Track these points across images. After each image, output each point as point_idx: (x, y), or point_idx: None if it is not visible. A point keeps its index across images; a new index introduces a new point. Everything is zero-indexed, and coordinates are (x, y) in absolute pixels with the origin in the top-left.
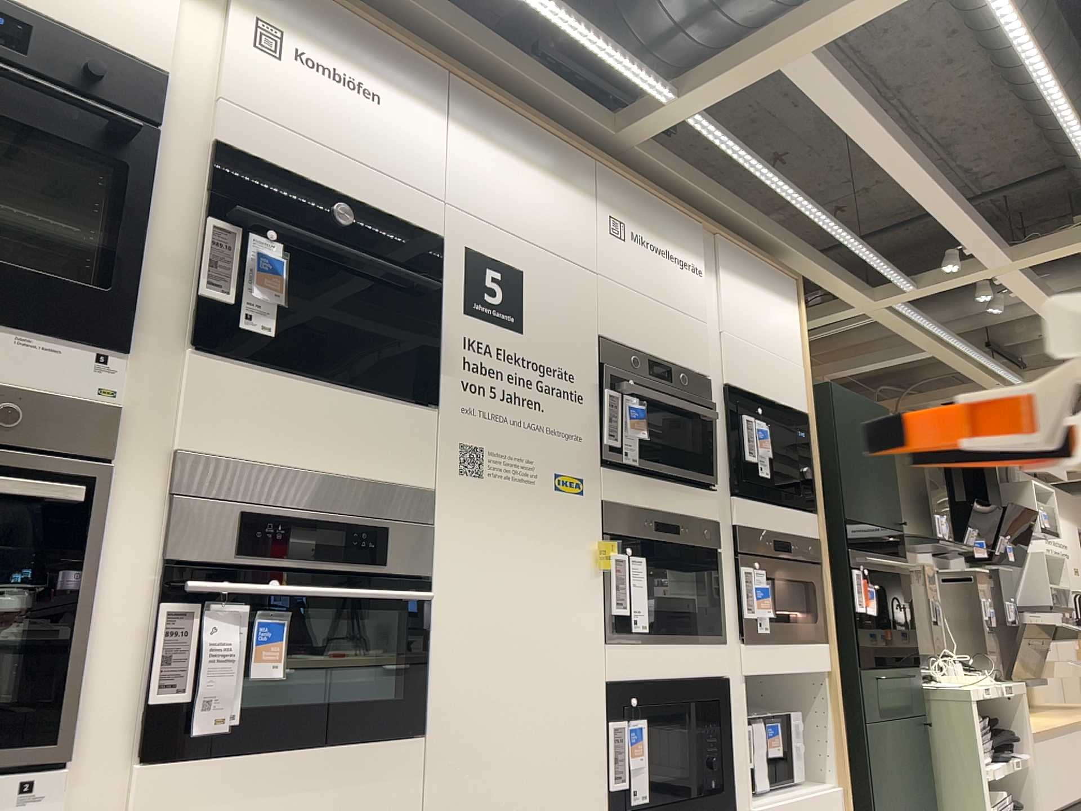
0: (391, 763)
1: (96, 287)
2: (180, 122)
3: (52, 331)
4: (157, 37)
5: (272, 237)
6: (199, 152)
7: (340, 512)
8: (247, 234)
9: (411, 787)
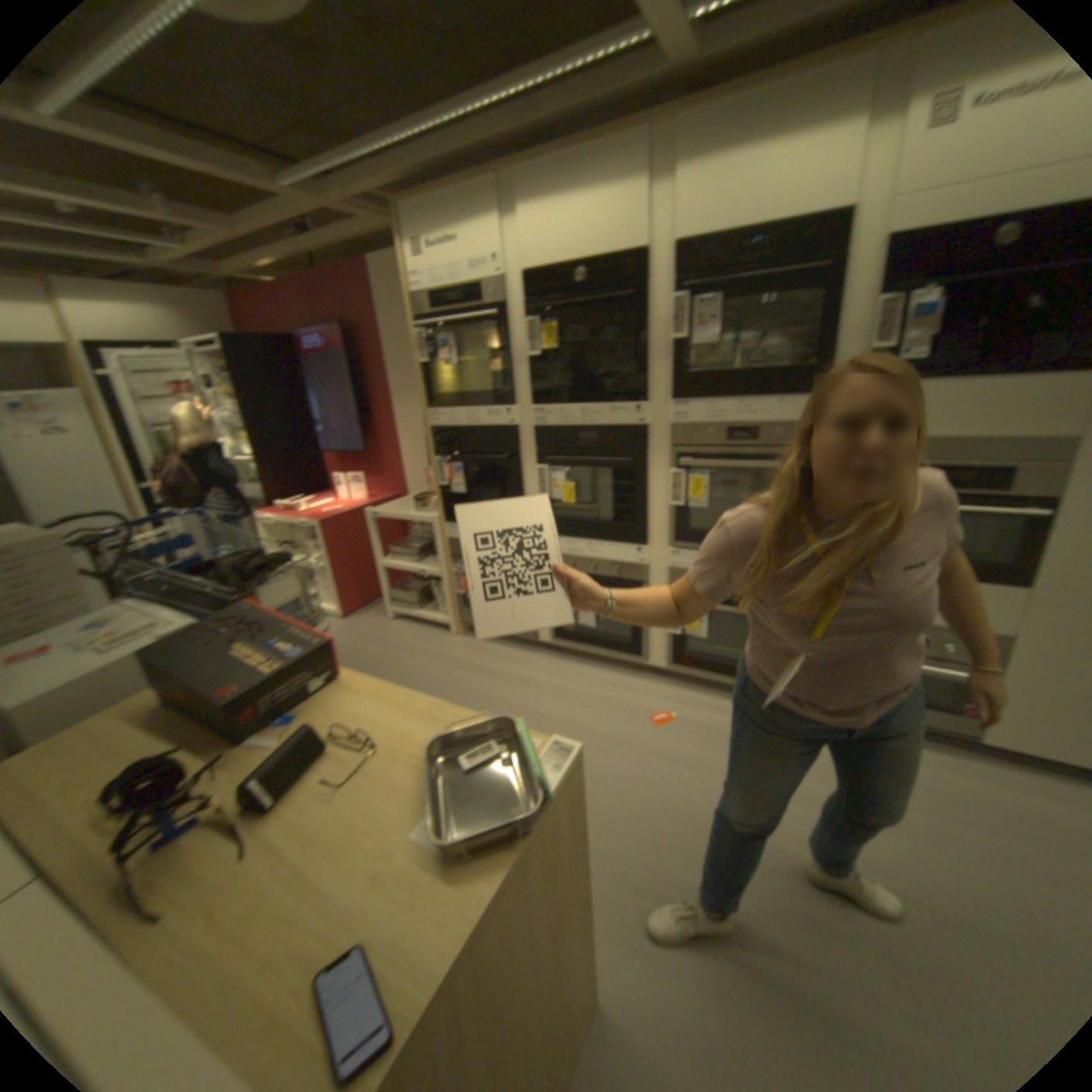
0: (996, 596)
1: (819, 356)
2: (864, 234)
3: (793, 393)
4: (845, 184)
5: (933, 284)
6: (877, 248)
7: (974, 459)
8: (908, 294)
9: (1012, 610)
